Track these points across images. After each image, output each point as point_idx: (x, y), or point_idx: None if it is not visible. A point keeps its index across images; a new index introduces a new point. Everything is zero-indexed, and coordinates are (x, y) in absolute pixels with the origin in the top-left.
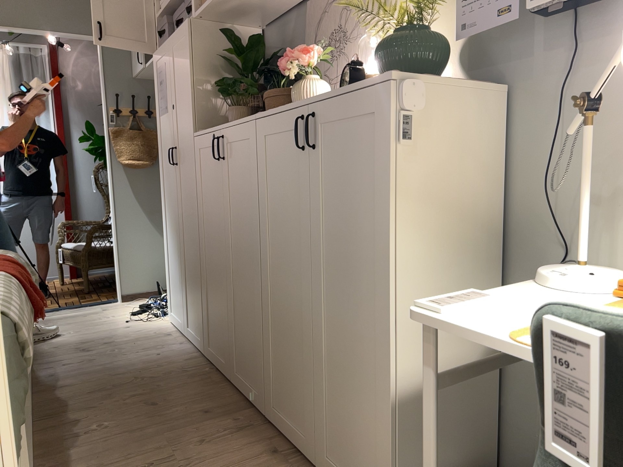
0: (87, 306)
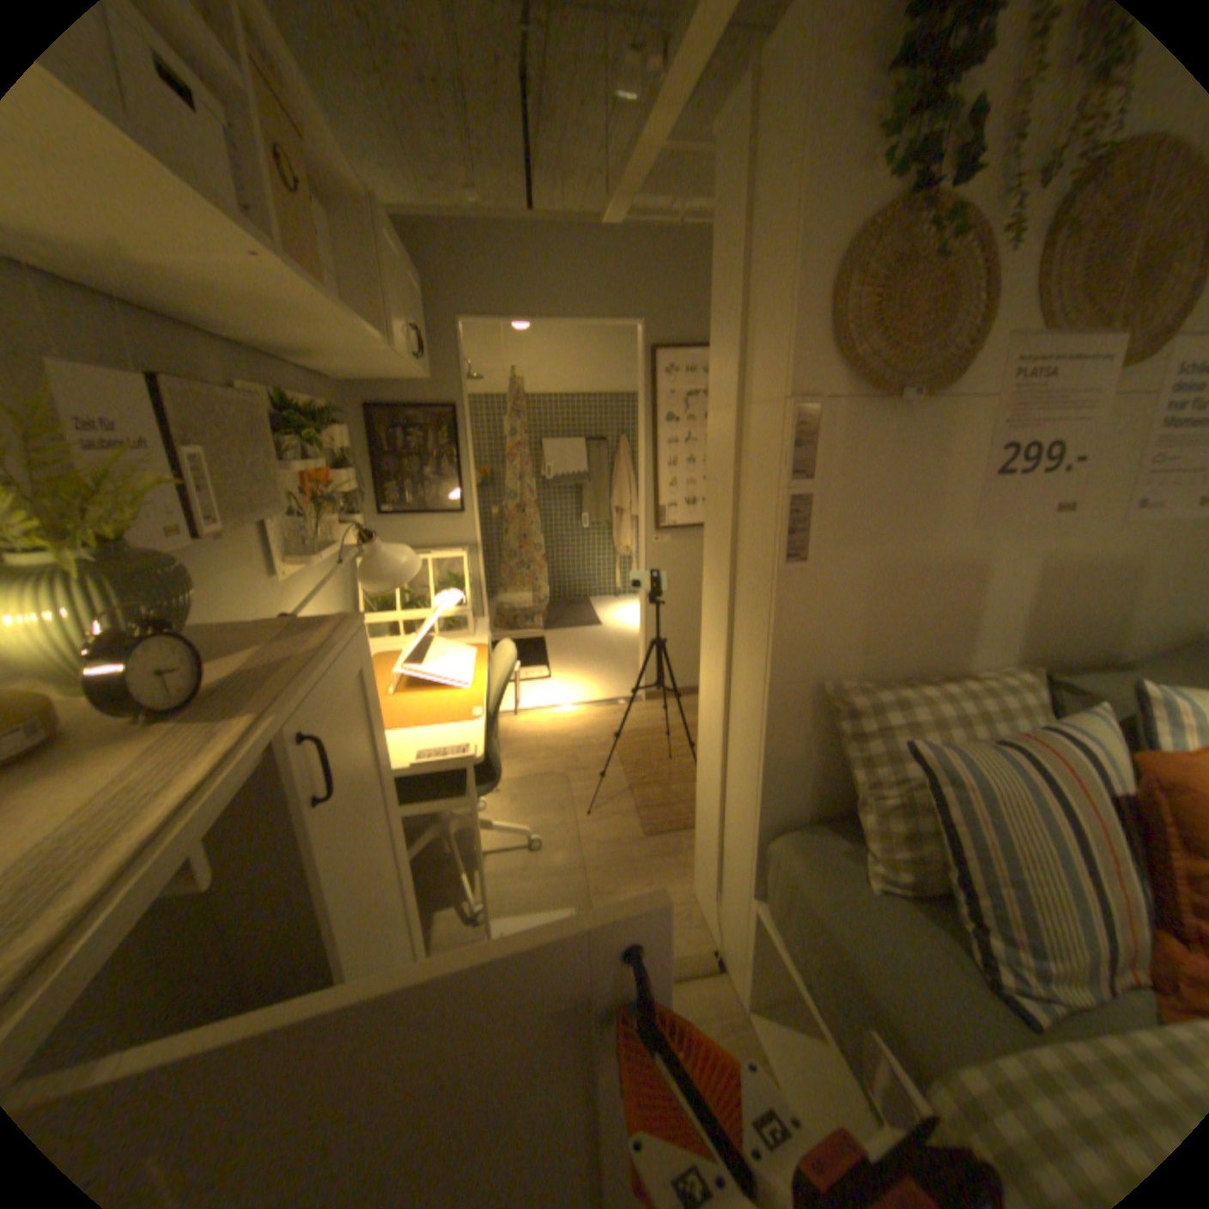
0: None
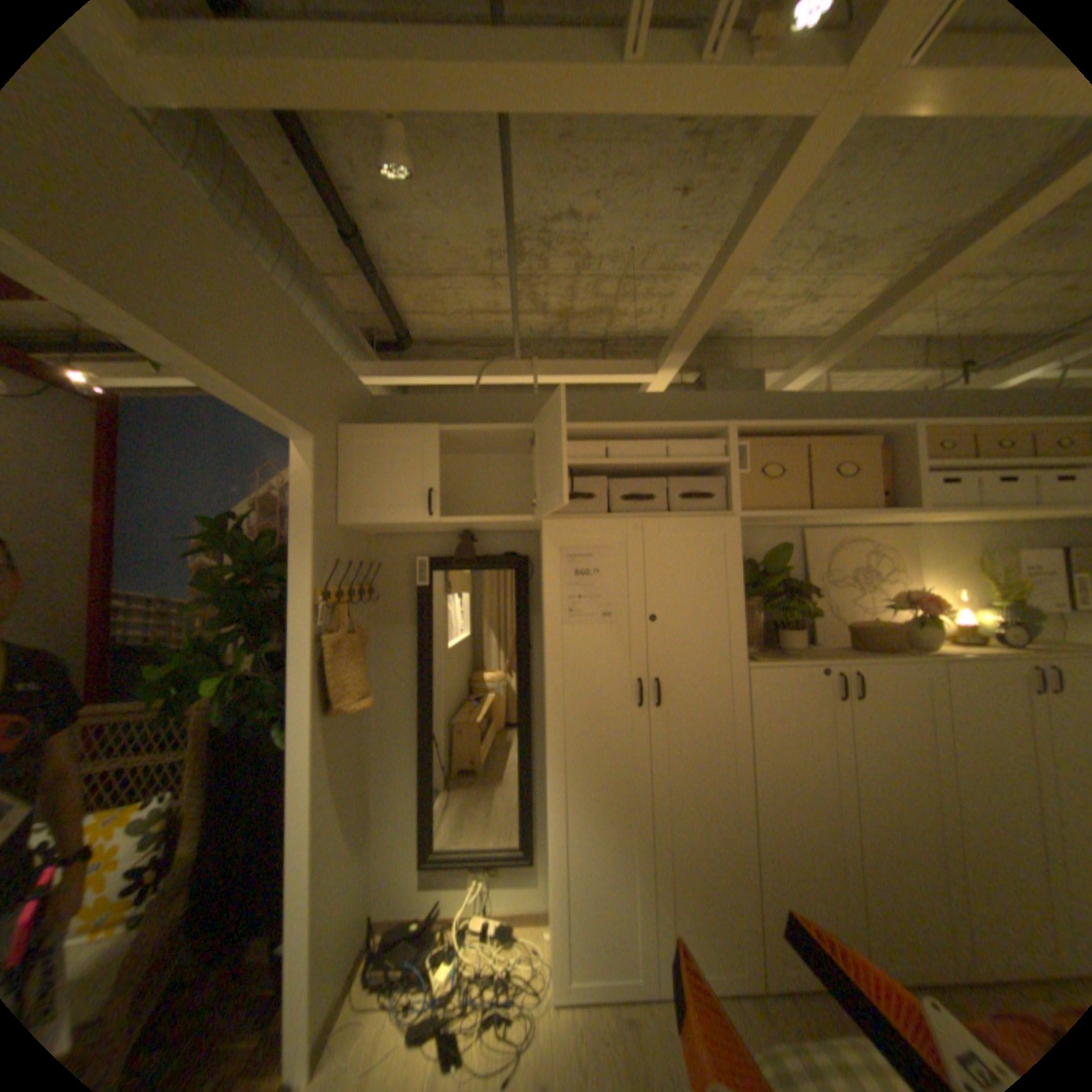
0: None
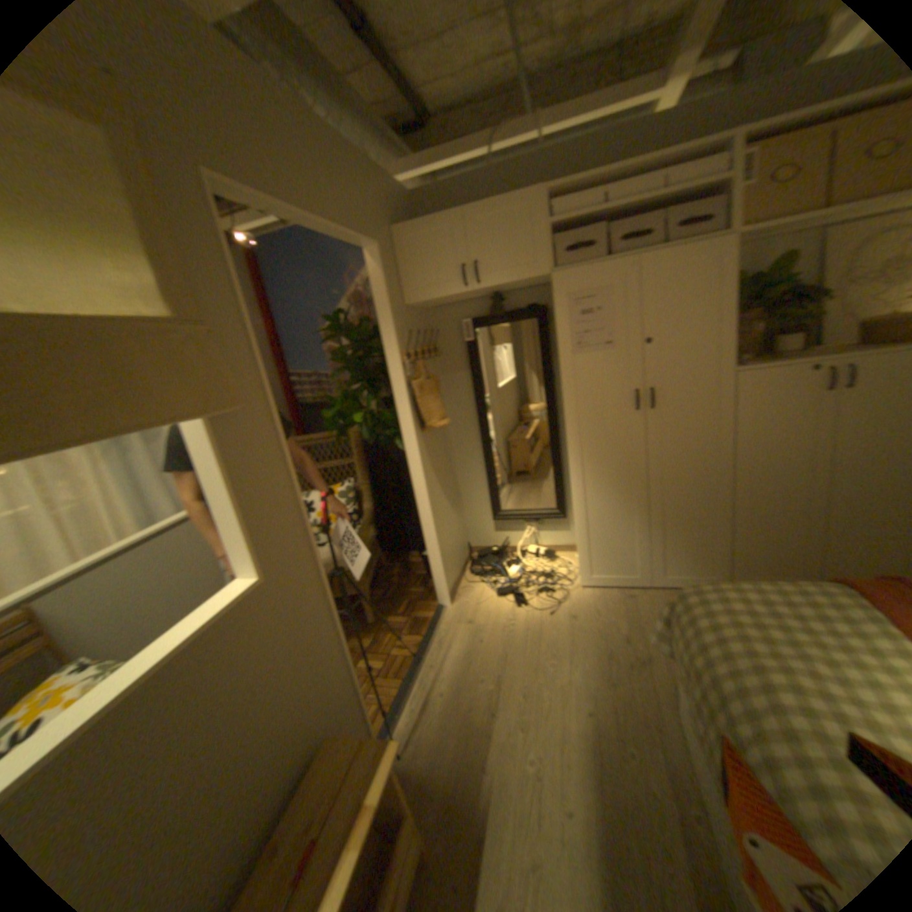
0: (438, 635)
